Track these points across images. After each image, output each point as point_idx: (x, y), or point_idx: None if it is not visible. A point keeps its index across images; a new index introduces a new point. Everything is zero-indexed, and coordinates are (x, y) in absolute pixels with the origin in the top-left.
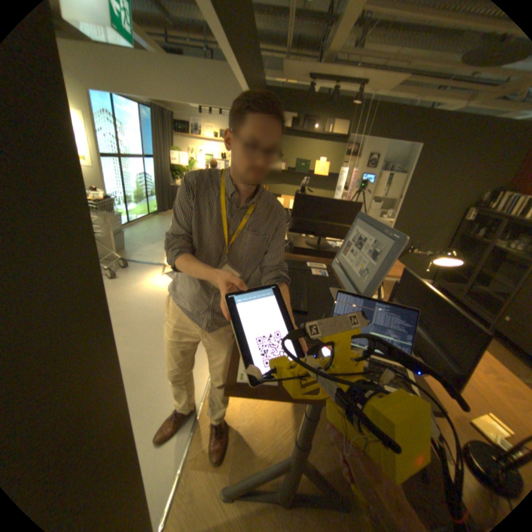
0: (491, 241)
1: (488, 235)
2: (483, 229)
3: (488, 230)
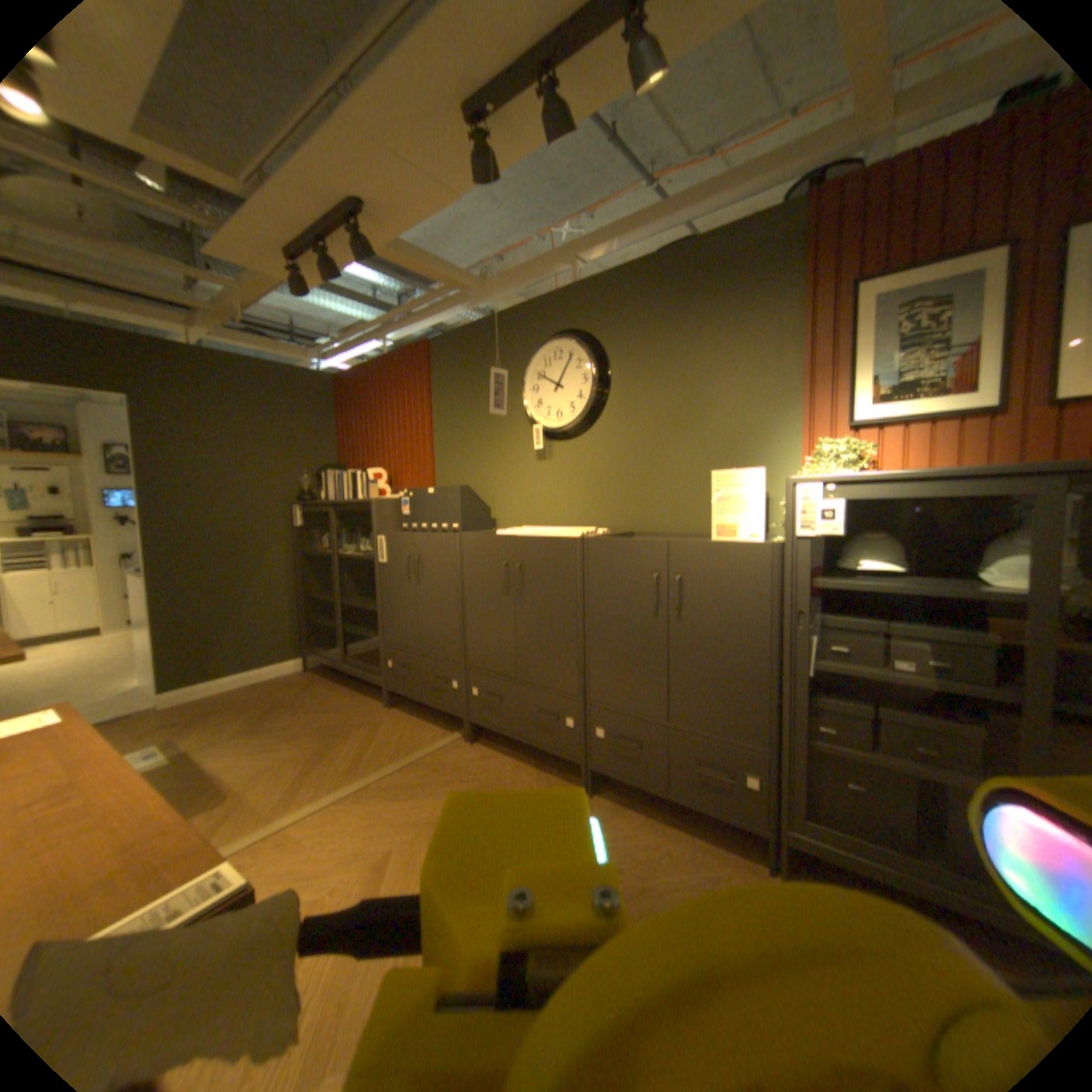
0: (341, 548)
1: (337, 541)
2: (328, 534)
3: (340, 534)
